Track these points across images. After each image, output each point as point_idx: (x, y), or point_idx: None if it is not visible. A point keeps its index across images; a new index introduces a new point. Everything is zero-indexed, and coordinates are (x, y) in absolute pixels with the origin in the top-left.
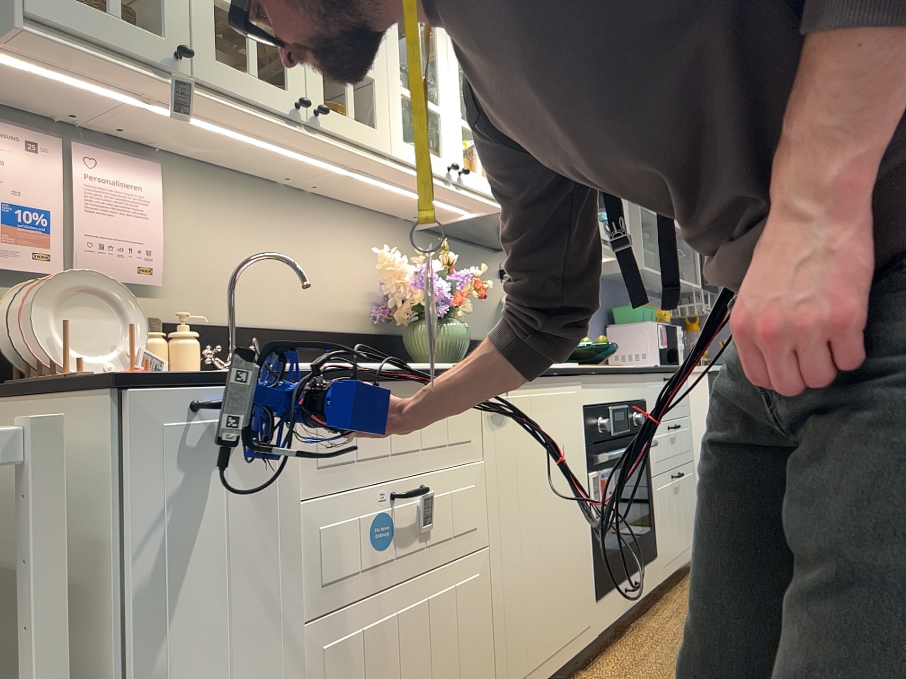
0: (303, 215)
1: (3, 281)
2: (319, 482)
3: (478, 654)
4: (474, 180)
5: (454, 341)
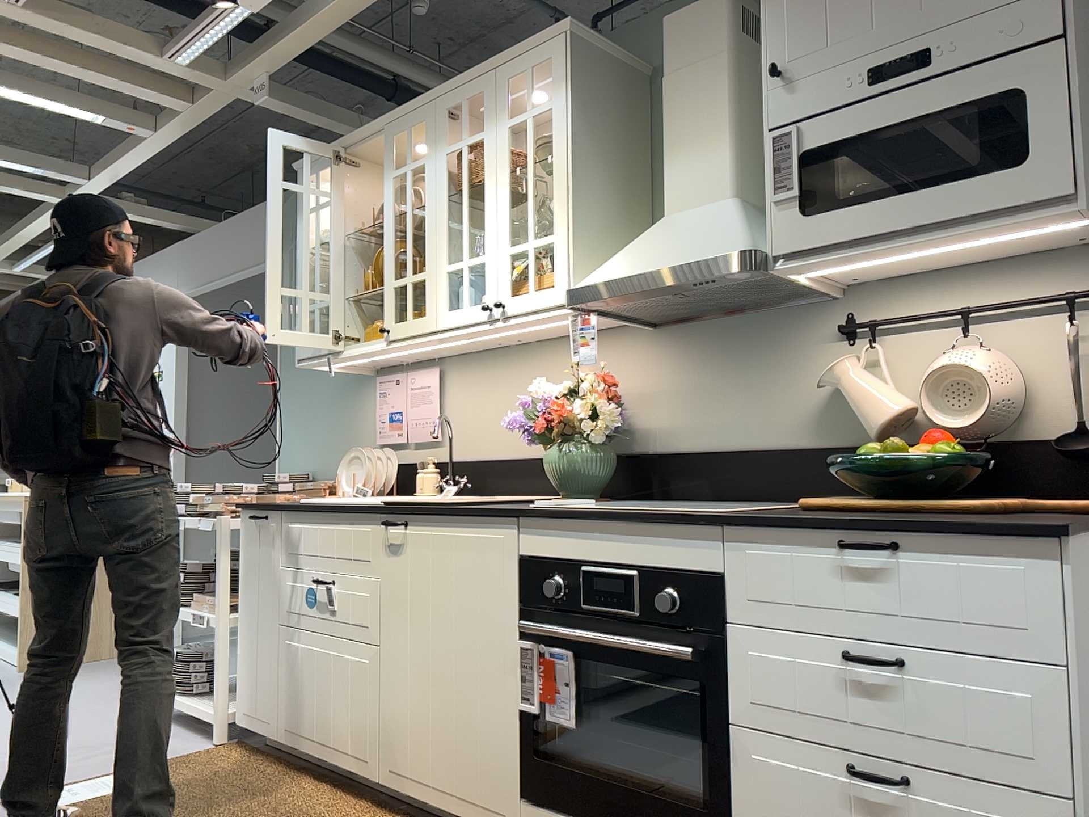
0: (527, 361)
1: (393, 448)
2: (290, 560)
3: (363, 718)
4: (519, 303)
5: (559, 468)
